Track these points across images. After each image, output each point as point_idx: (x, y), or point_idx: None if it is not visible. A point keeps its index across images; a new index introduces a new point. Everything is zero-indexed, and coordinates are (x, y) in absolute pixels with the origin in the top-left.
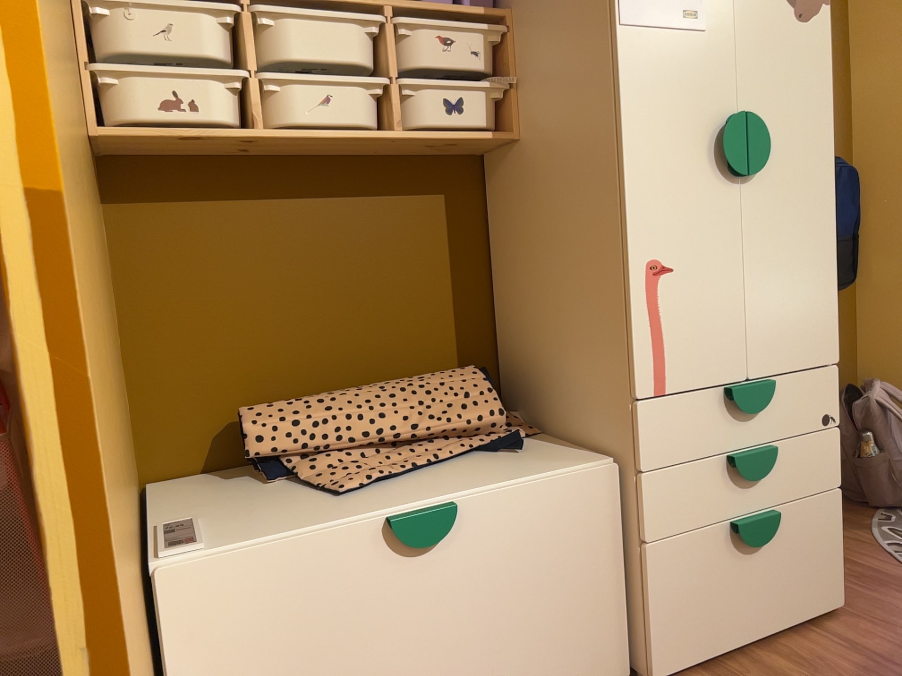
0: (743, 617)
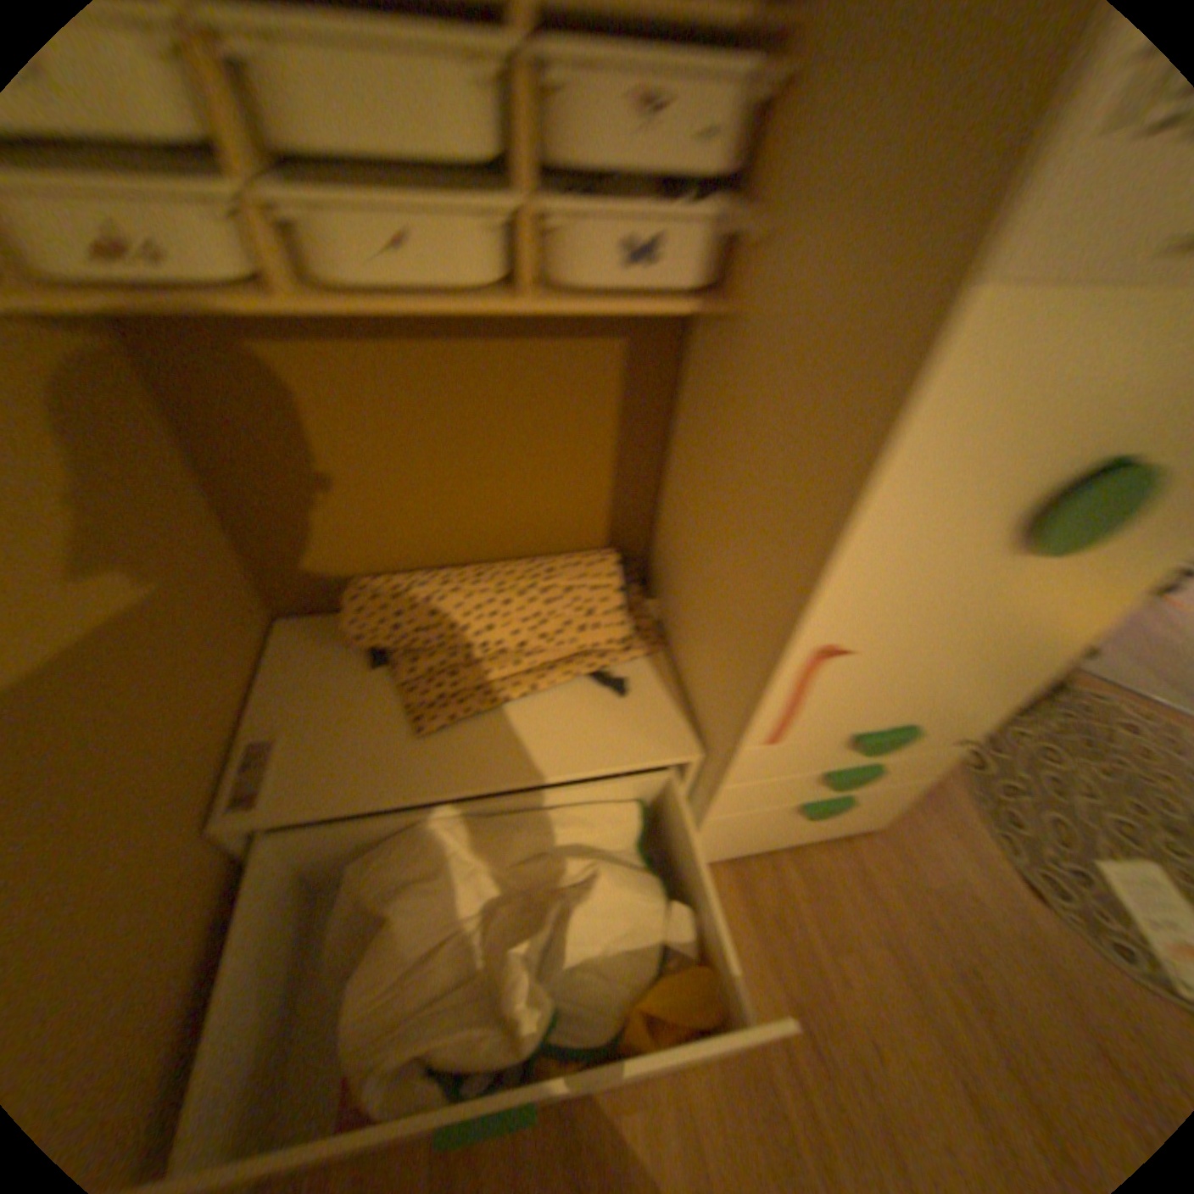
0: (780, 840)
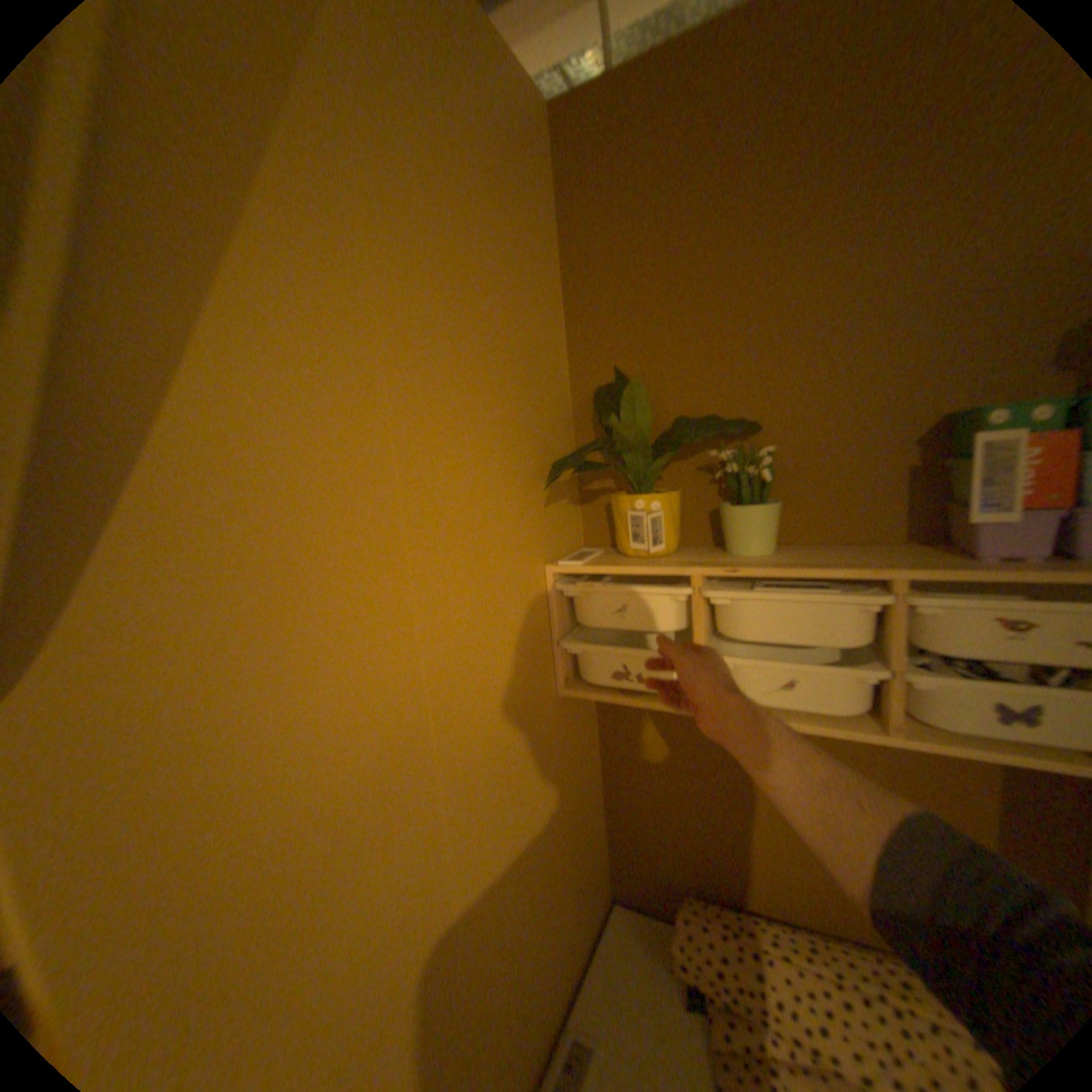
0: None
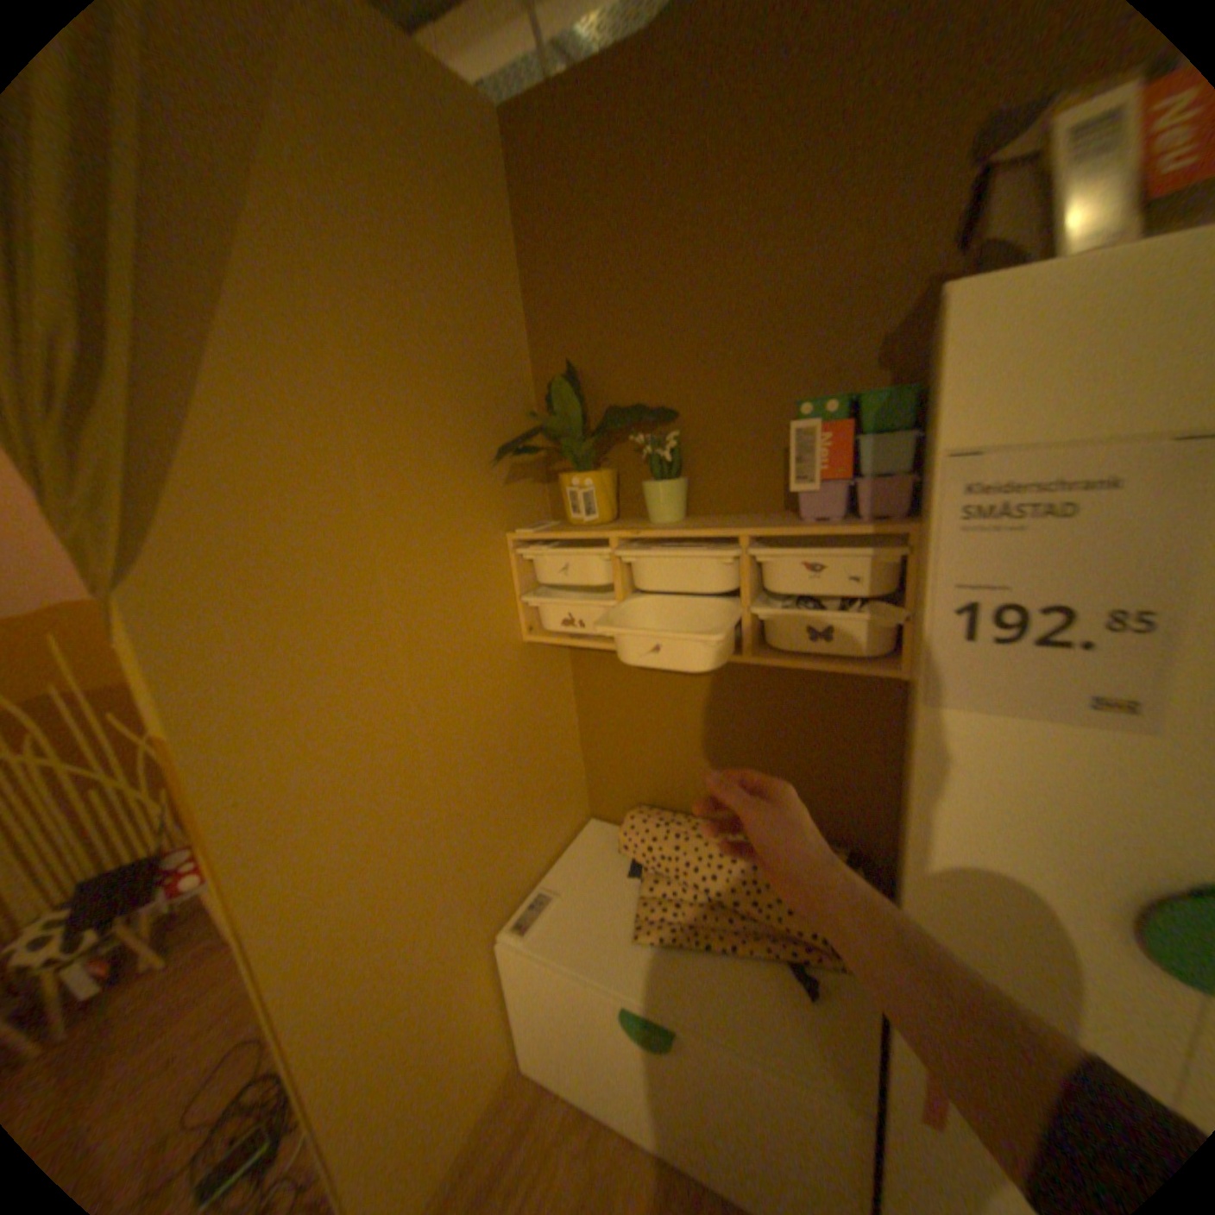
0: None
